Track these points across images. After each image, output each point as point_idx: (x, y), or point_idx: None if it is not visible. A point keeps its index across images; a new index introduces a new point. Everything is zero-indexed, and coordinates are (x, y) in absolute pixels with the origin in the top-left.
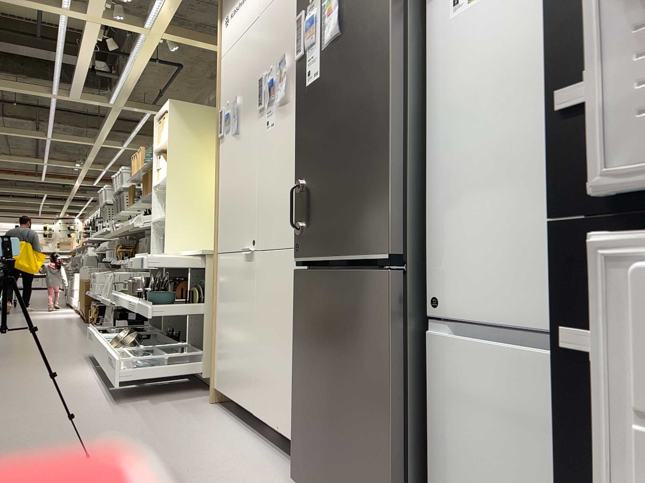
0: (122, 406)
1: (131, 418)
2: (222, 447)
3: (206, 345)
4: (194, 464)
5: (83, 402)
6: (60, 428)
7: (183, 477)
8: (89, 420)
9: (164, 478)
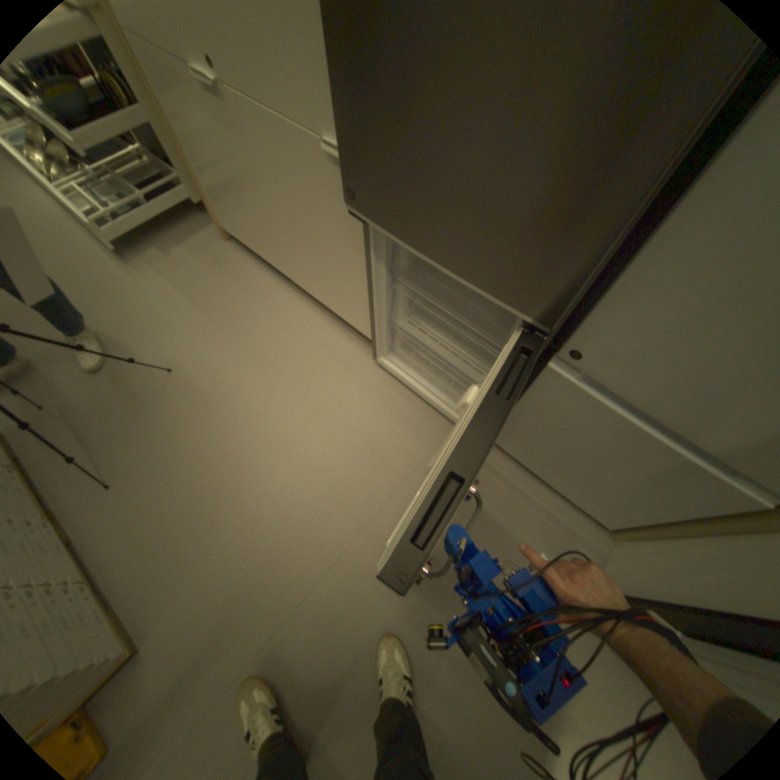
0: (133, 266)
1: (161, 289)
2: (279, 320)
3: (178, 165)
4: (270, 354)
5: (84, 268)
6: (101, 325)
7: (270, 374)
8: (120, 303)
9: (255, 380)
